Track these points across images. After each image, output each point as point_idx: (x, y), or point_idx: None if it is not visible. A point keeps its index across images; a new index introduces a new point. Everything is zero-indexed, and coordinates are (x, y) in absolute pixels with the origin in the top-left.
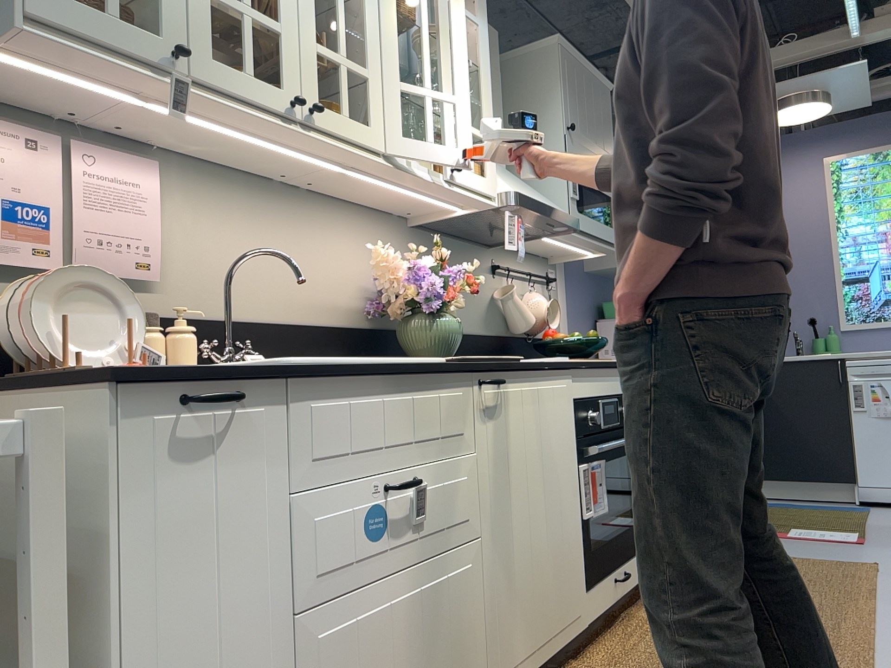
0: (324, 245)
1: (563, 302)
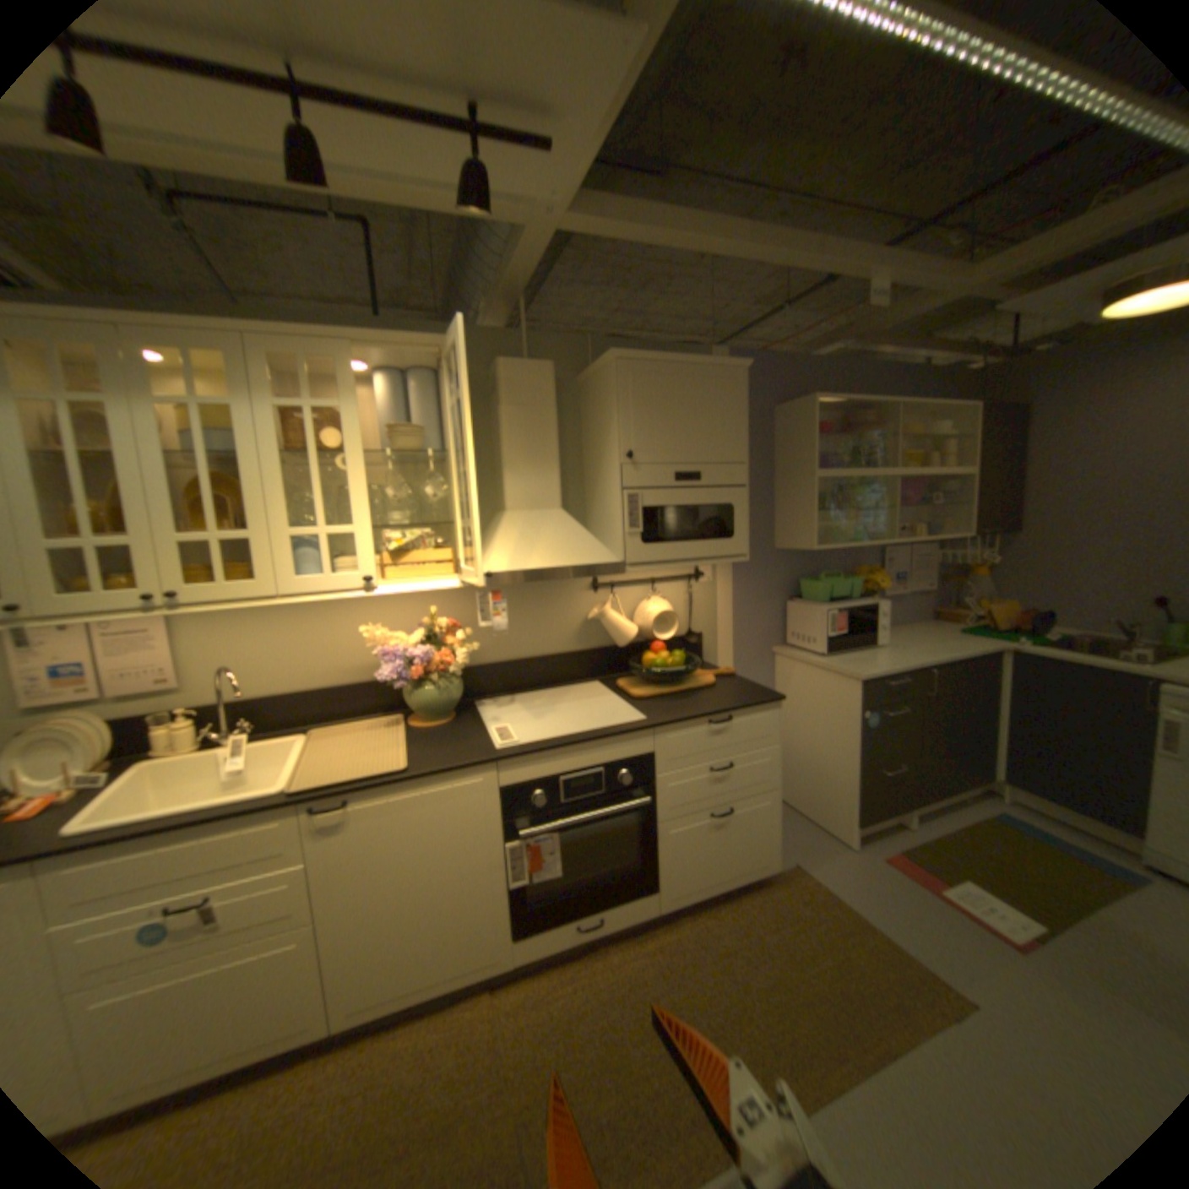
0: (346, 621)
1: (721, 592)
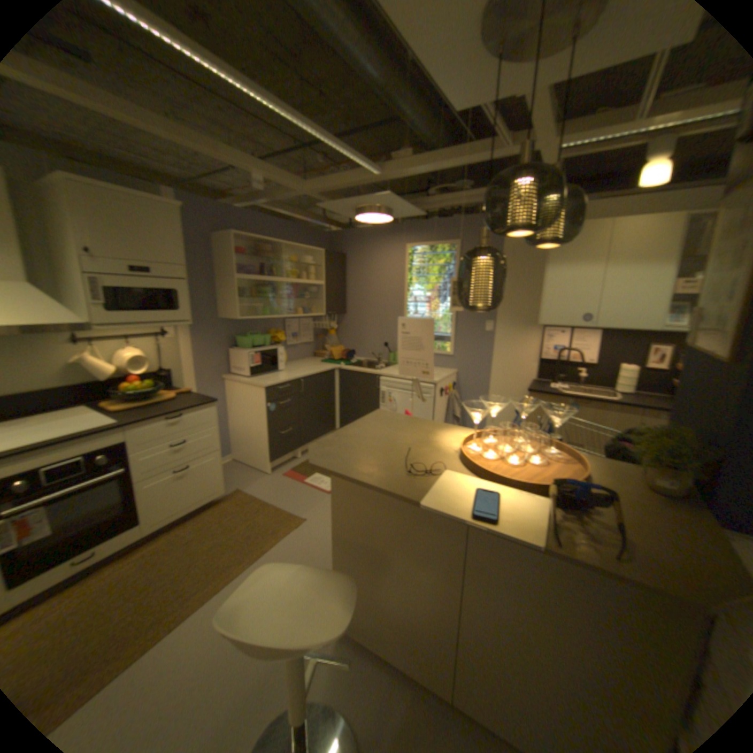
0: None
1: (185, 344)
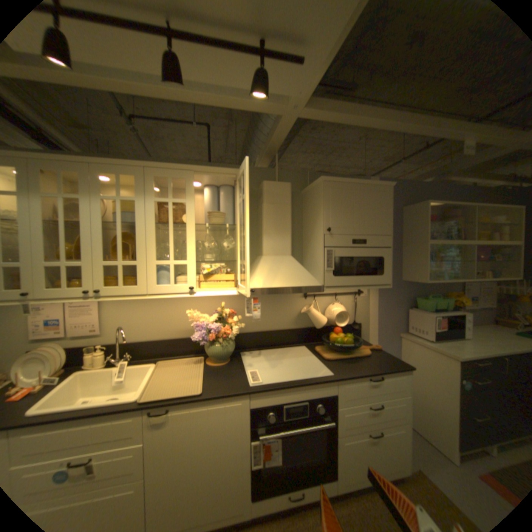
0: (181, 306)
1: (372, 302)
